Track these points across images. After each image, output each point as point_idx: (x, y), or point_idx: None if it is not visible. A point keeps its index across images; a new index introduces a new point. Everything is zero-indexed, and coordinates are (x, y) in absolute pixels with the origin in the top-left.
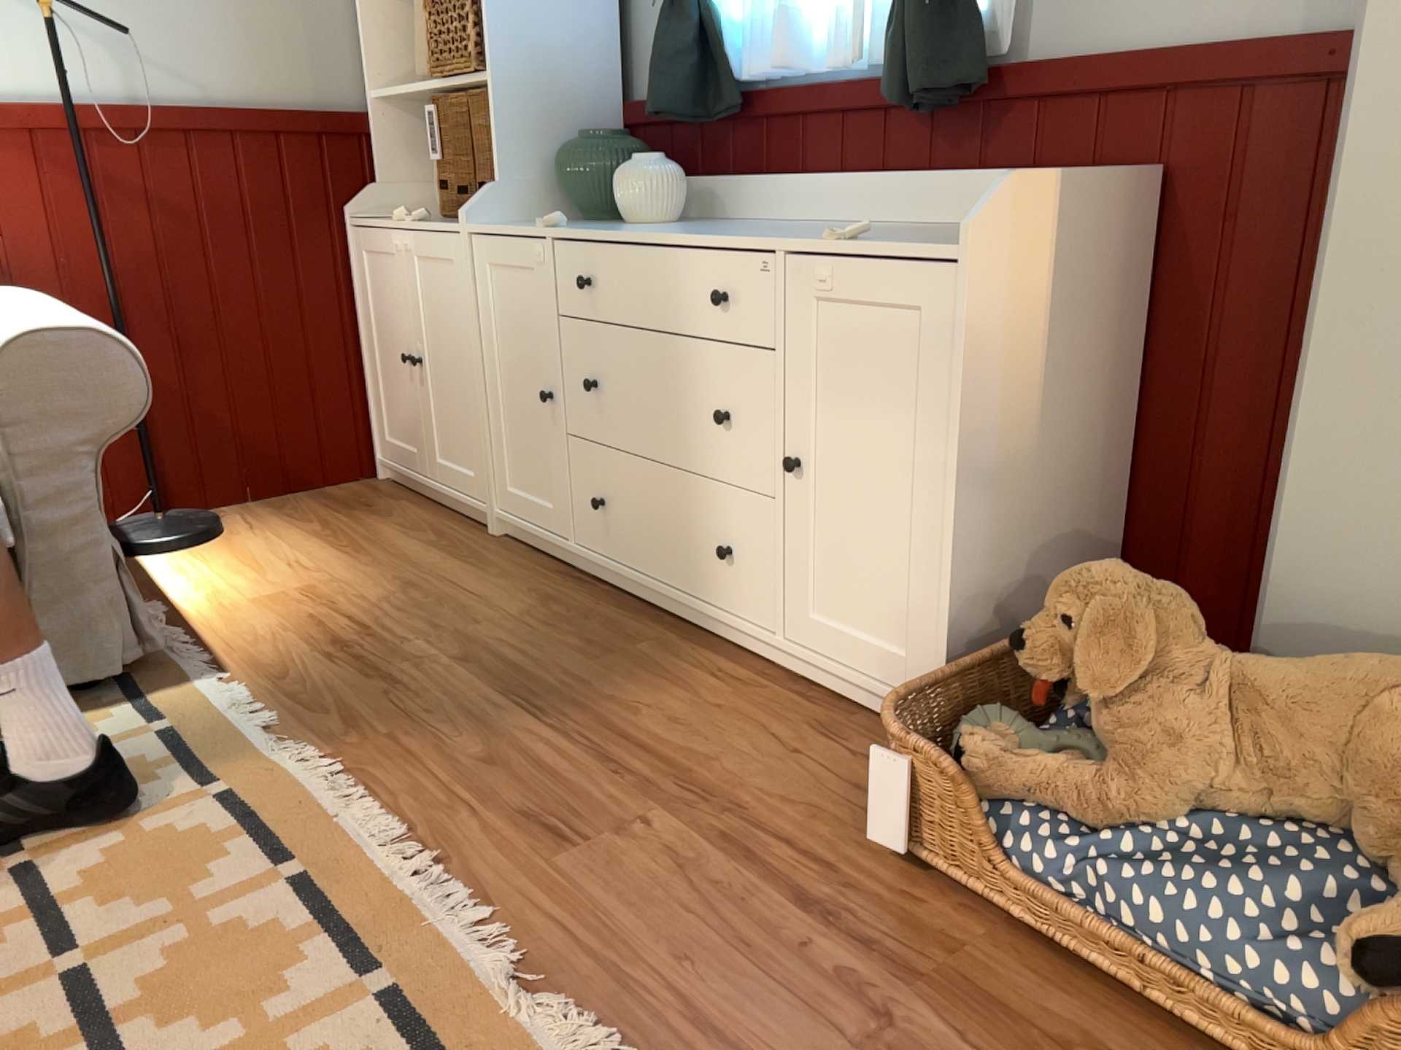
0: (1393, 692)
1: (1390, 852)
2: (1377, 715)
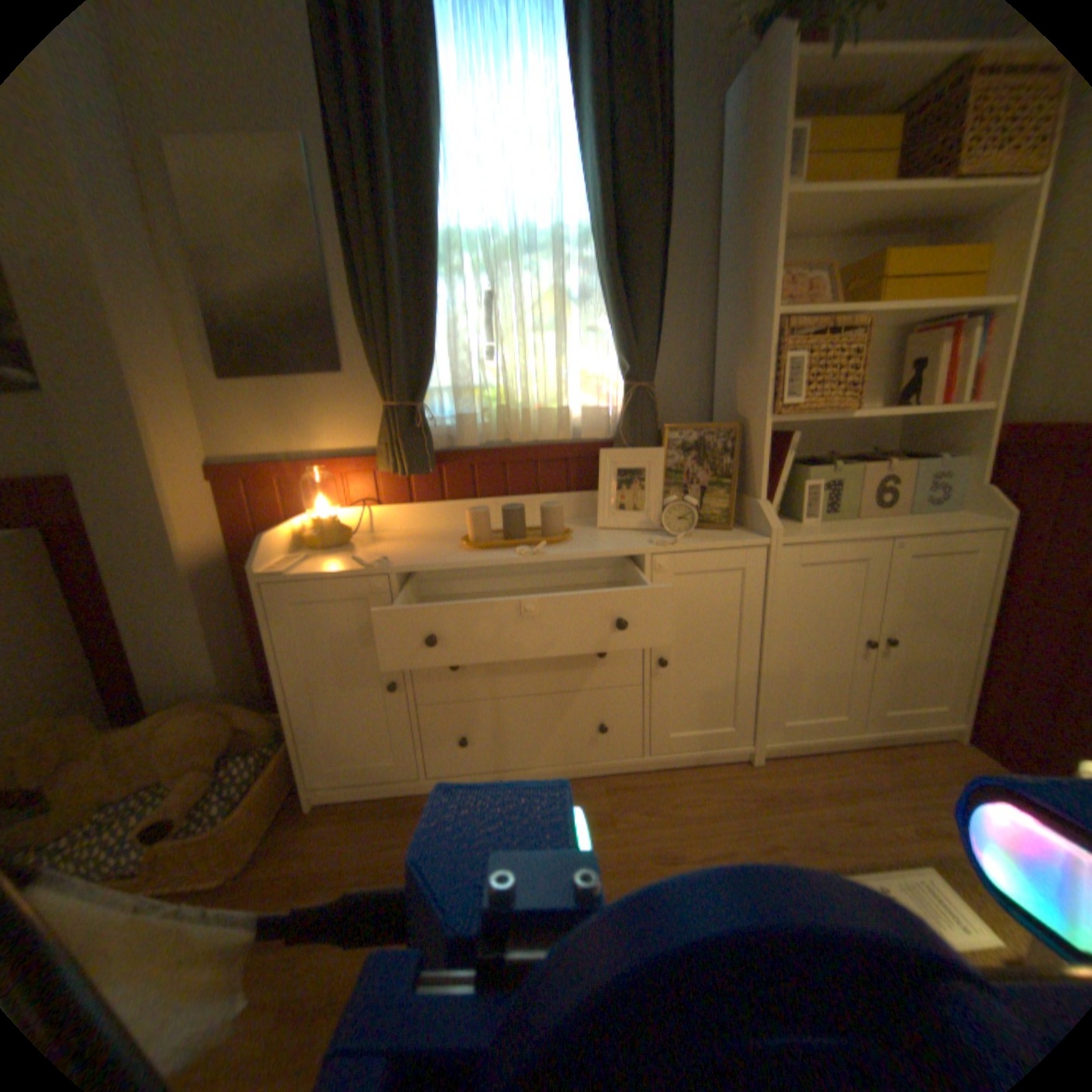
0: (165, 725)
1: (177, 783)
2: (160, 737)
